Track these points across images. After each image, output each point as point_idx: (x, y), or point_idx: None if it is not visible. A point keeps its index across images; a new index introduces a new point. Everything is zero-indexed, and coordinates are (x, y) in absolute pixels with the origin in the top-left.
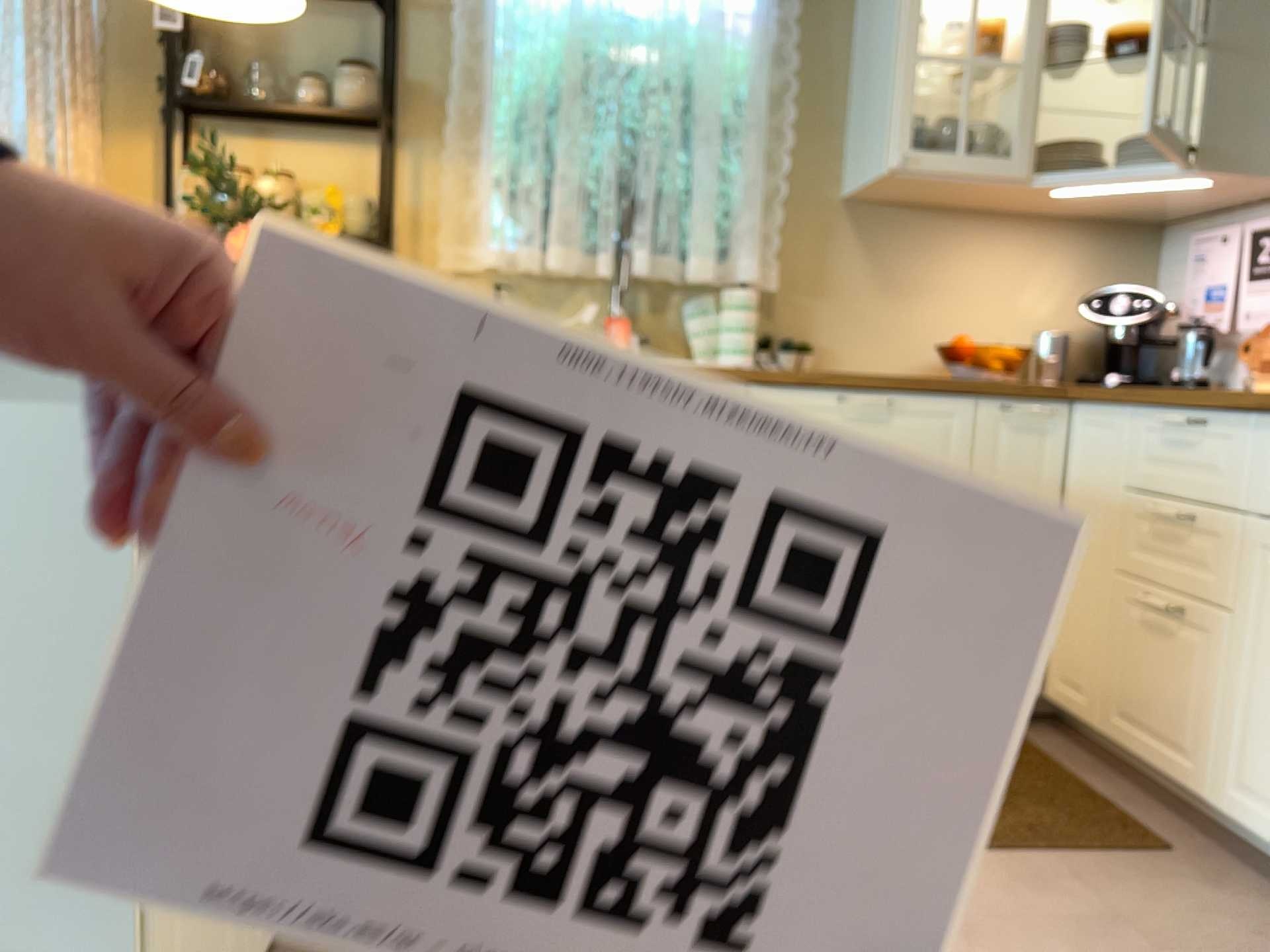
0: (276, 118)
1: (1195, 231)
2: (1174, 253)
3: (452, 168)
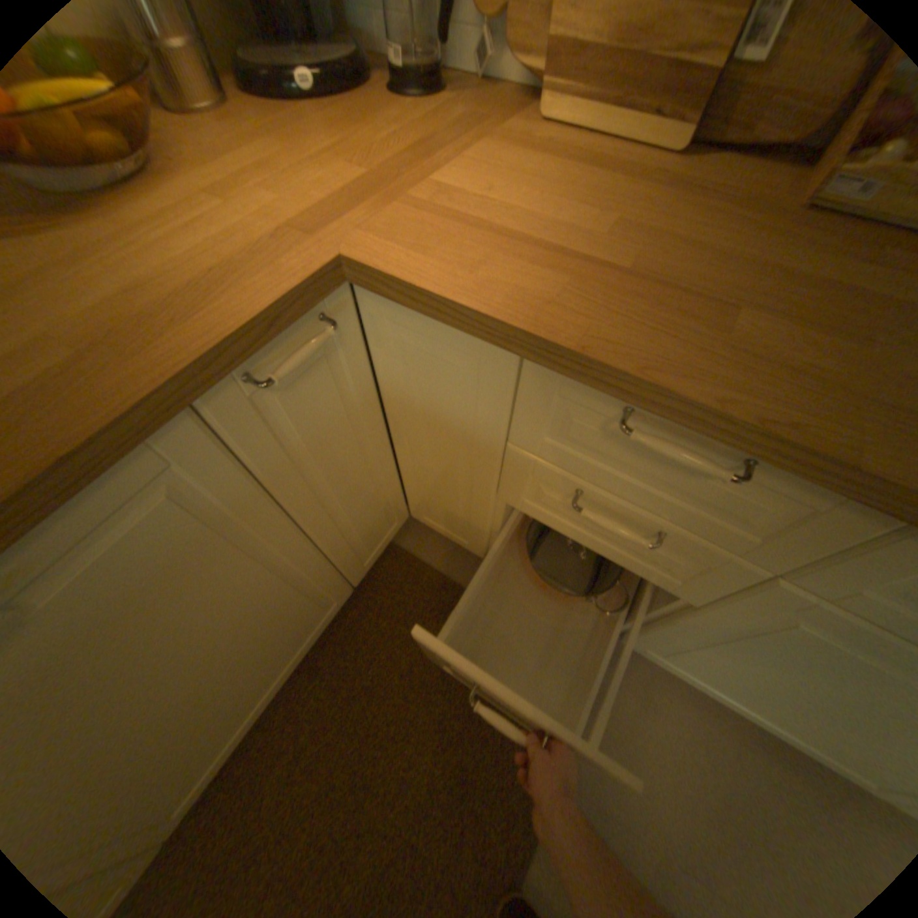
0: None
1: None
2: None
3: None
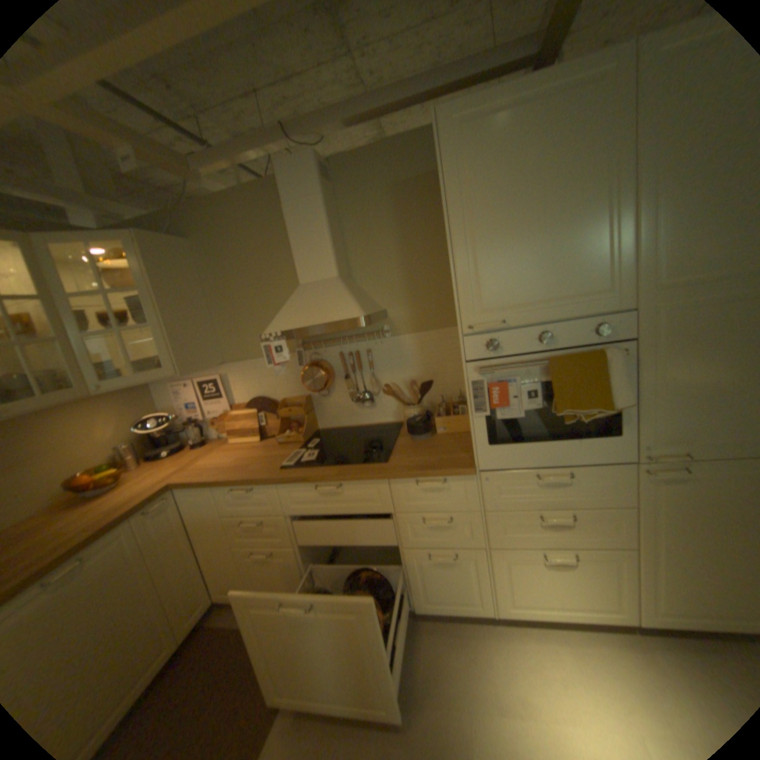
0: None
1: (161, 381)
2: (154, 390)
3: None
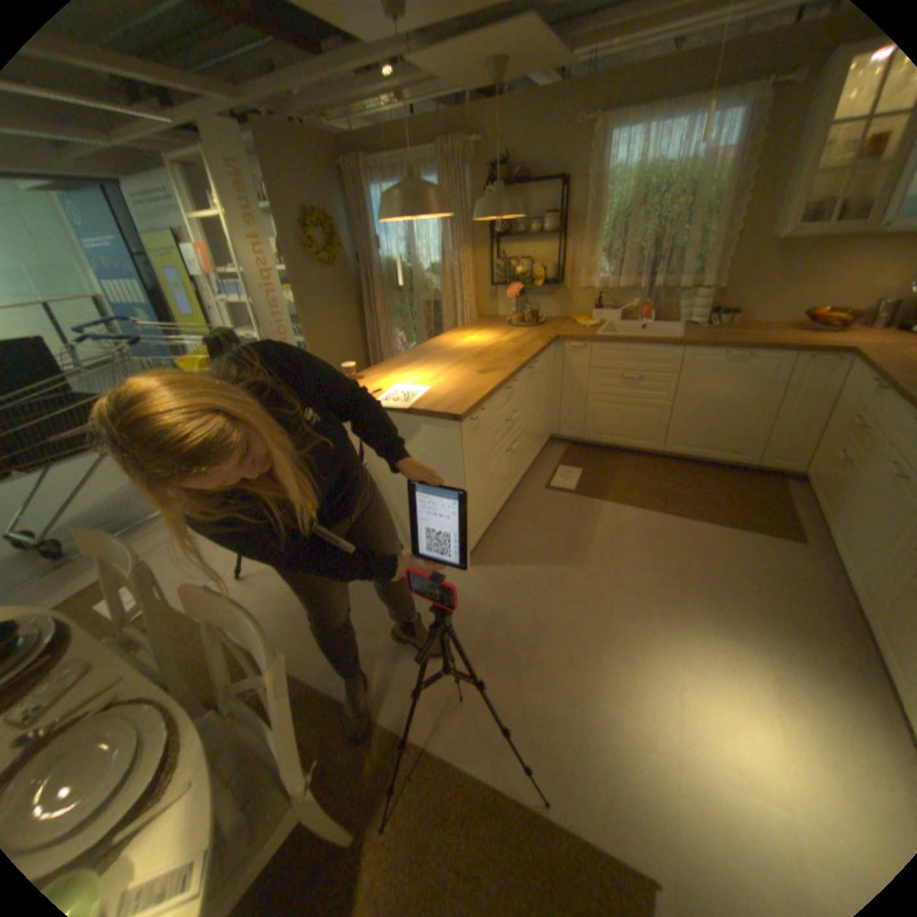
0: (523, 235)
1: None
2: None
3: (585, 247)
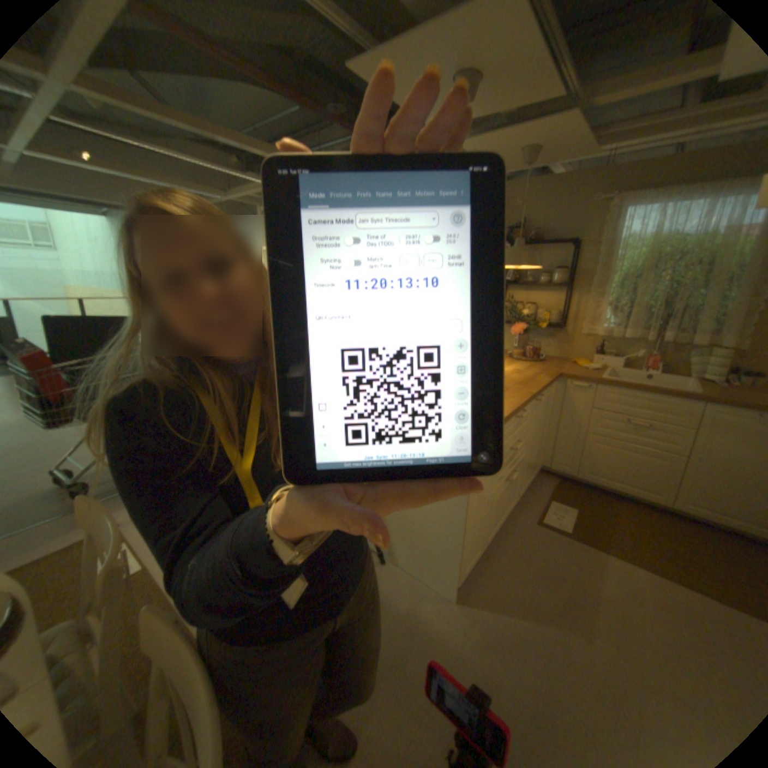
0: (531, 284)
1: None
2: None
3: (591, 298)
